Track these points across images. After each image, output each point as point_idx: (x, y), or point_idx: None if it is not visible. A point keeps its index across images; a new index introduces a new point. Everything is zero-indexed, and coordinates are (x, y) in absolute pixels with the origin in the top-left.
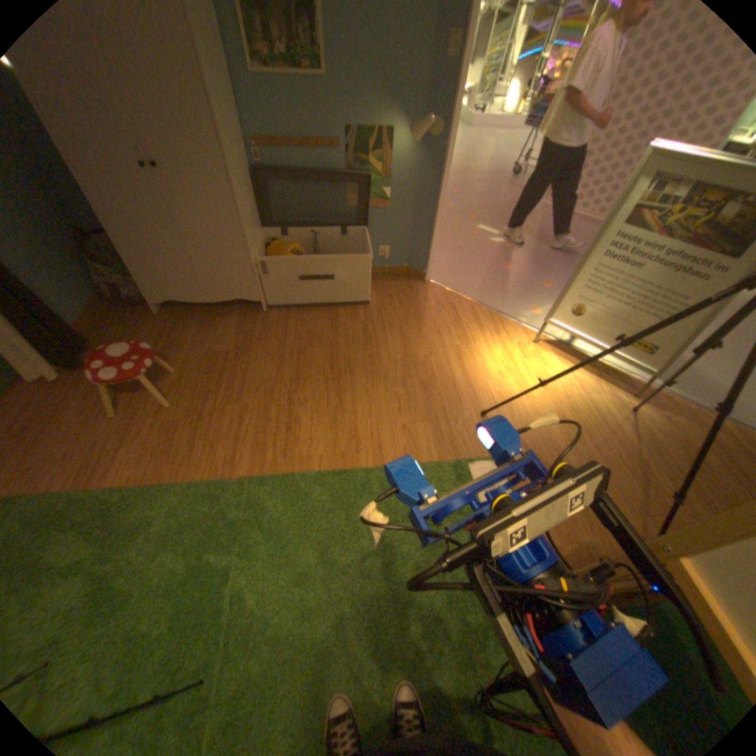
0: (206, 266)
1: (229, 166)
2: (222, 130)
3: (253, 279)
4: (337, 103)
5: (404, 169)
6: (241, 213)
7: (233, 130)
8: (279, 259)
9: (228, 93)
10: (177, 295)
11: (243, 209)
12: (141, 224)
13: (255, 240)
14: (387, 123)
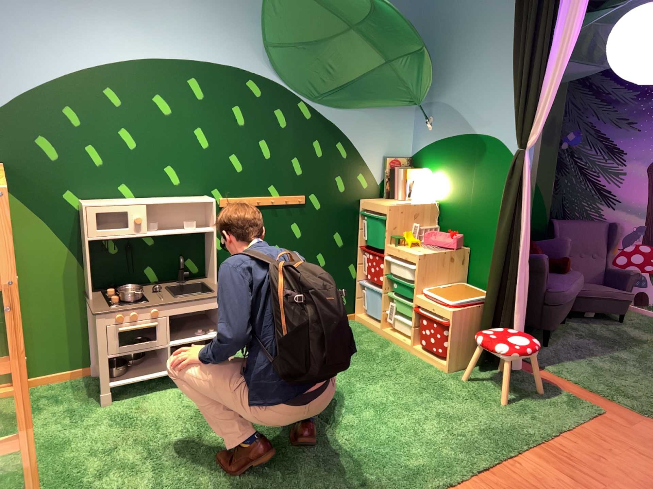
0: None
1: None
2: None
3: None
4: None
5: None
6: None
7: None
8: None
9: None
10: None
11: None
12: None
13: None
14: None
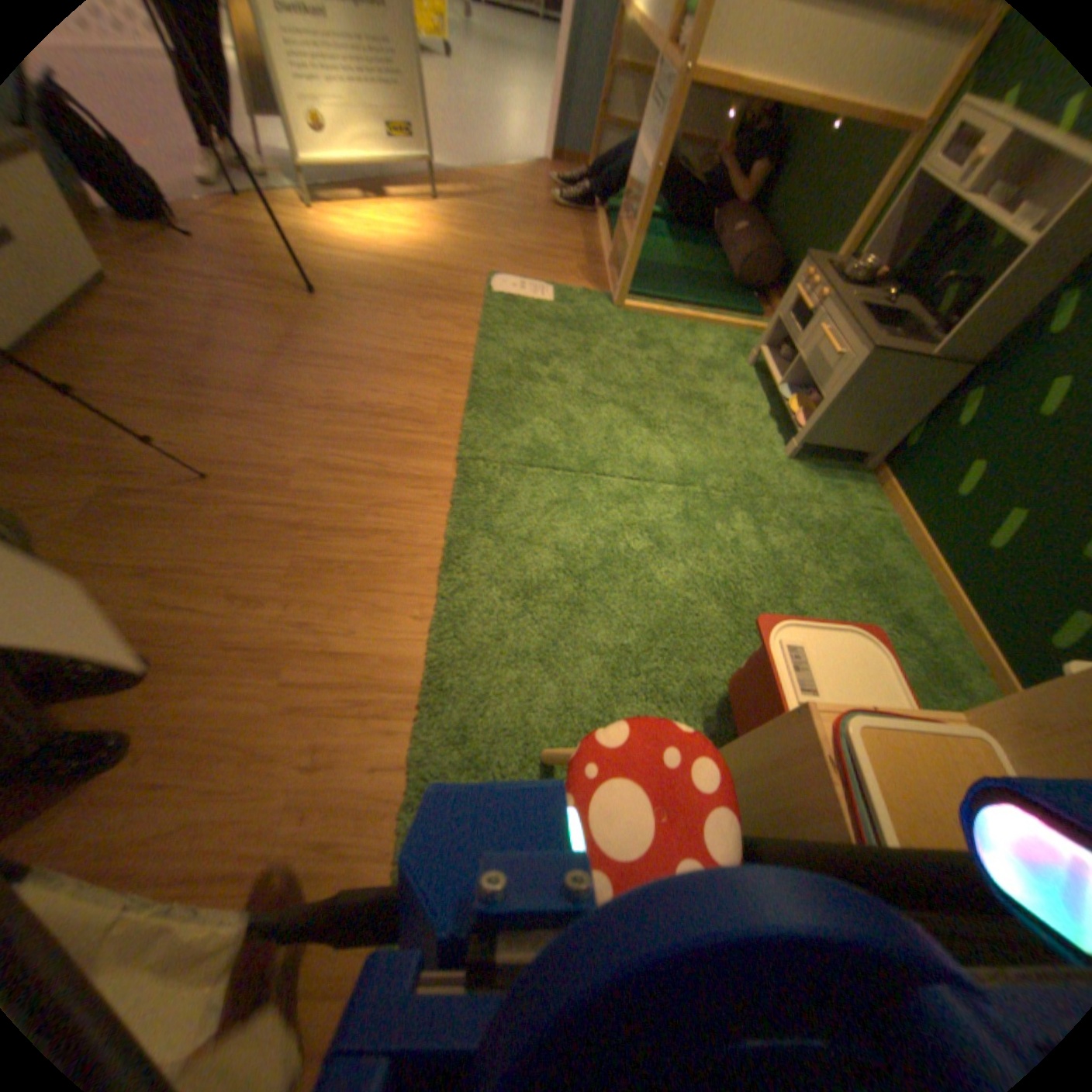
0: None
1: None
2: None
3: None
4: None
5: None
6: None
7: None
8: None
9: None
10: None
11: None
12: None
13: None
14: None
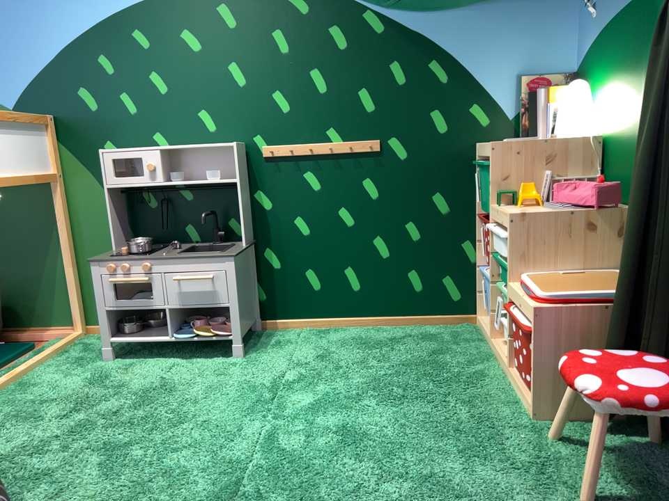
0: None
1: None
2: None
3: None
4: None
5: None
6: None
7: None
8: None
9: None
10: None
11: None
12: None
13: None
14: None
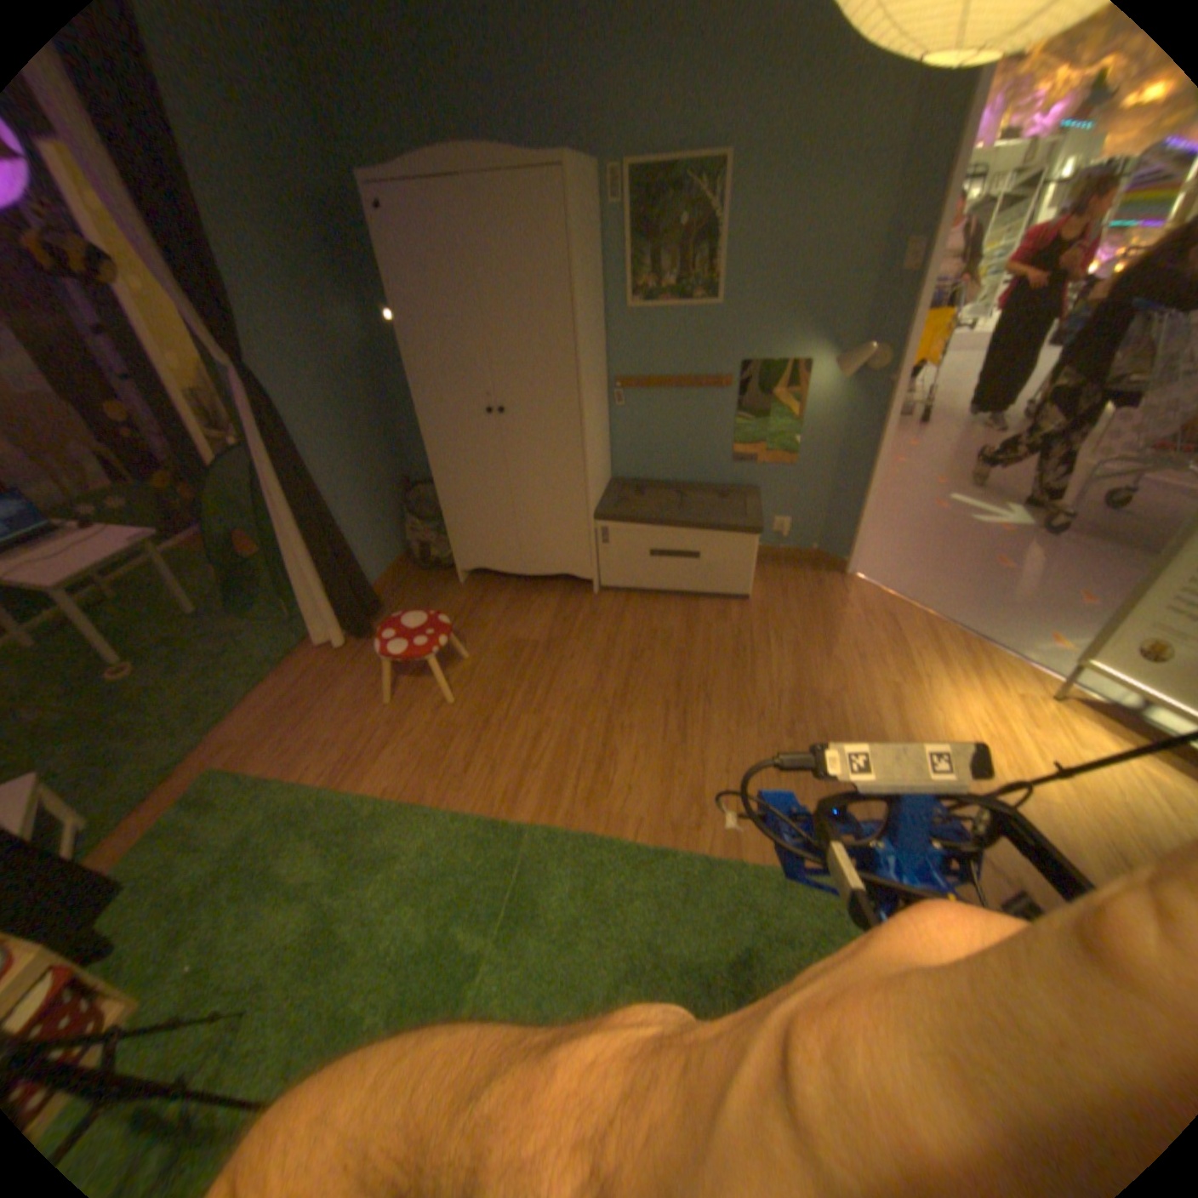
0: (535, 529)
1: (586, 412)
2: (586, 373)
3: (589, 549)
4: (735, 335)
5: (826, 412)
6: (590, 467)
7: (598, 371)
8: (628, 526)
9: (600, 332)
10: (493, 562)
11: (593, 461)
12: (474, 476)
13: (601, 499)
14: (804, 355)
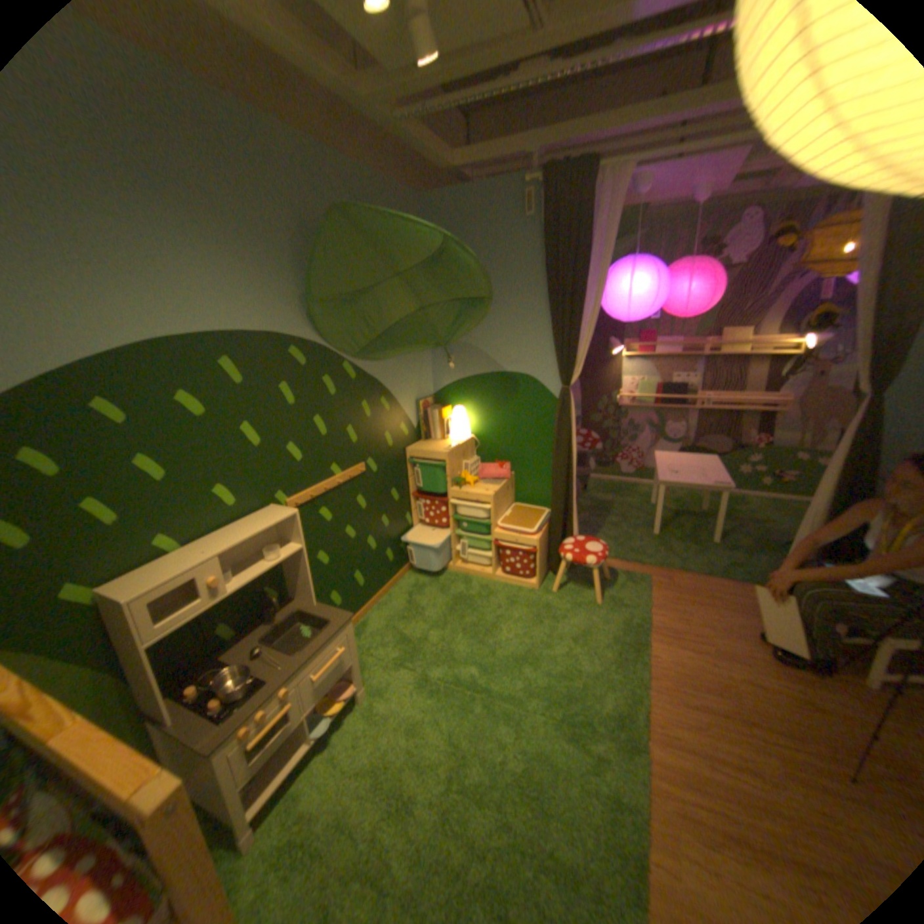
0: None
1: None
2: None
3: None
4: None
5: None
6: None
7: None
8: None
9: None
10: None
11: None
12: None
13: None
14: None
